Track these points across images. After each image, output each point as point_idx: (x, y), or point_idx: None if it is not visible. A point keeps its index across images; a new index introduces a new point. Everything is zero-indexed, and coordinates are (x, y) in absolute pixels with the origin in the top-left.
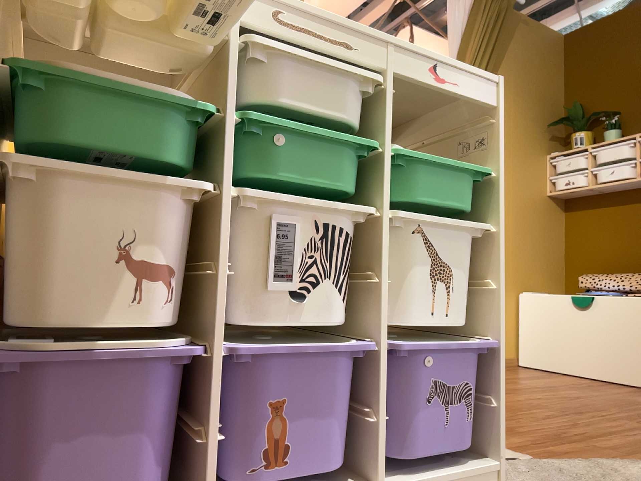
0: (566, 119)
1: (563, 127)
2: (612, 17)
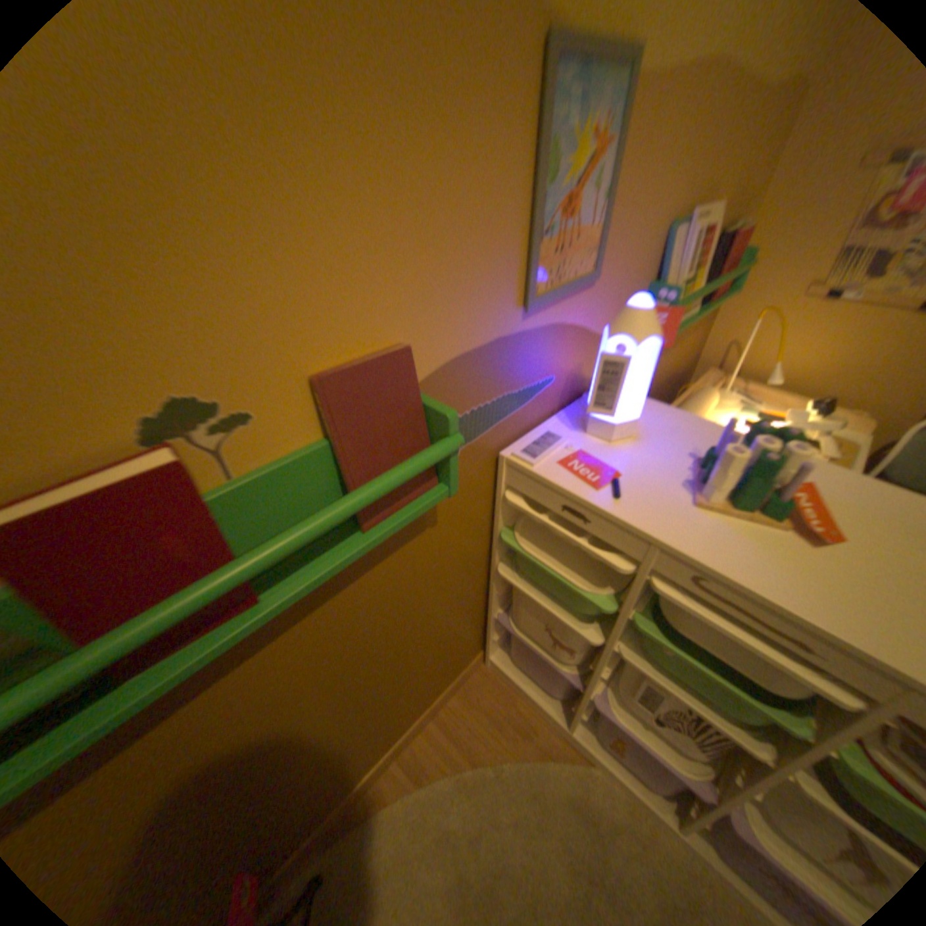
0: None
1: None
2: None
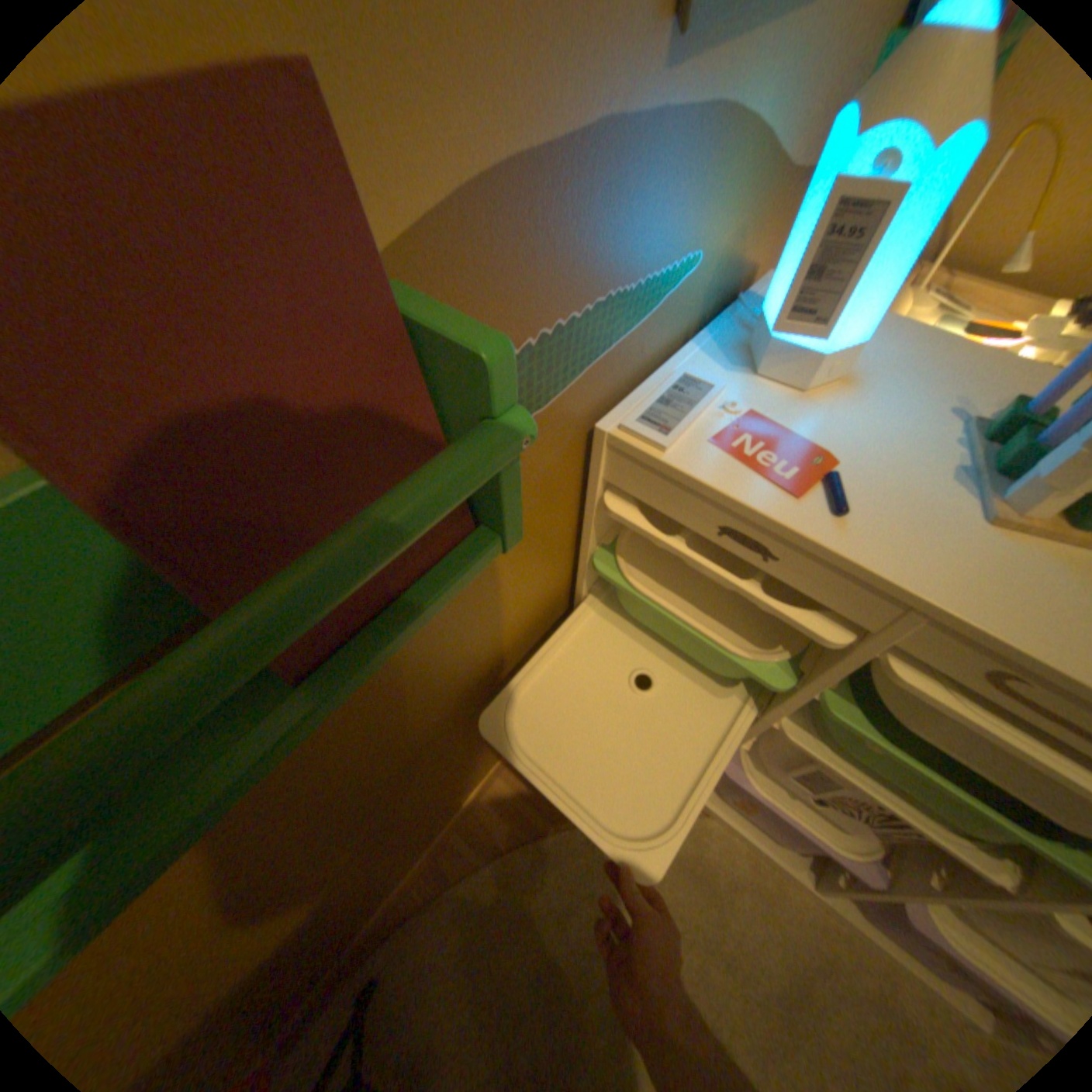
0: None
1: None
2: None
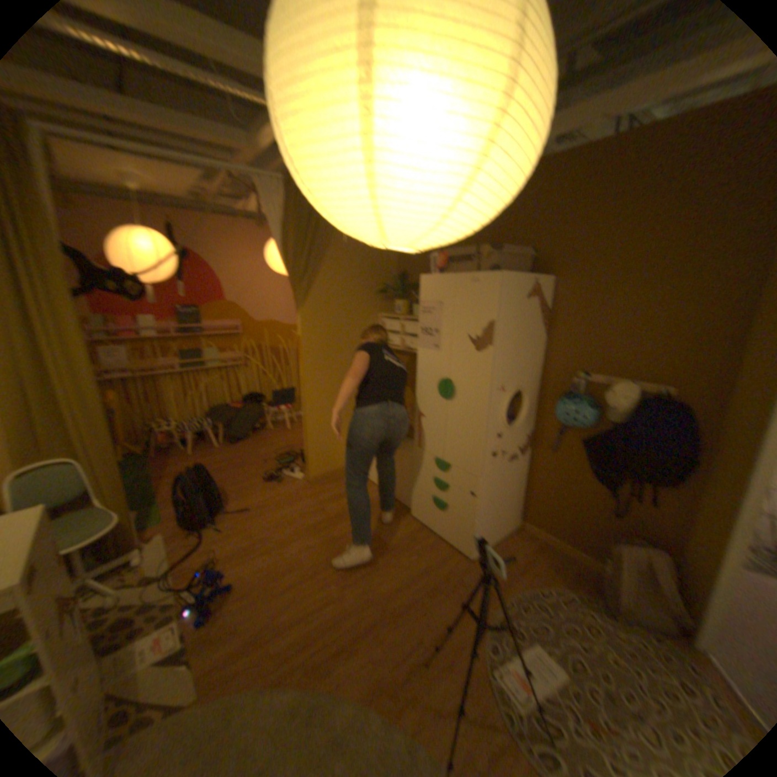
0: (393, 290)
1: (392, 294)
2: None
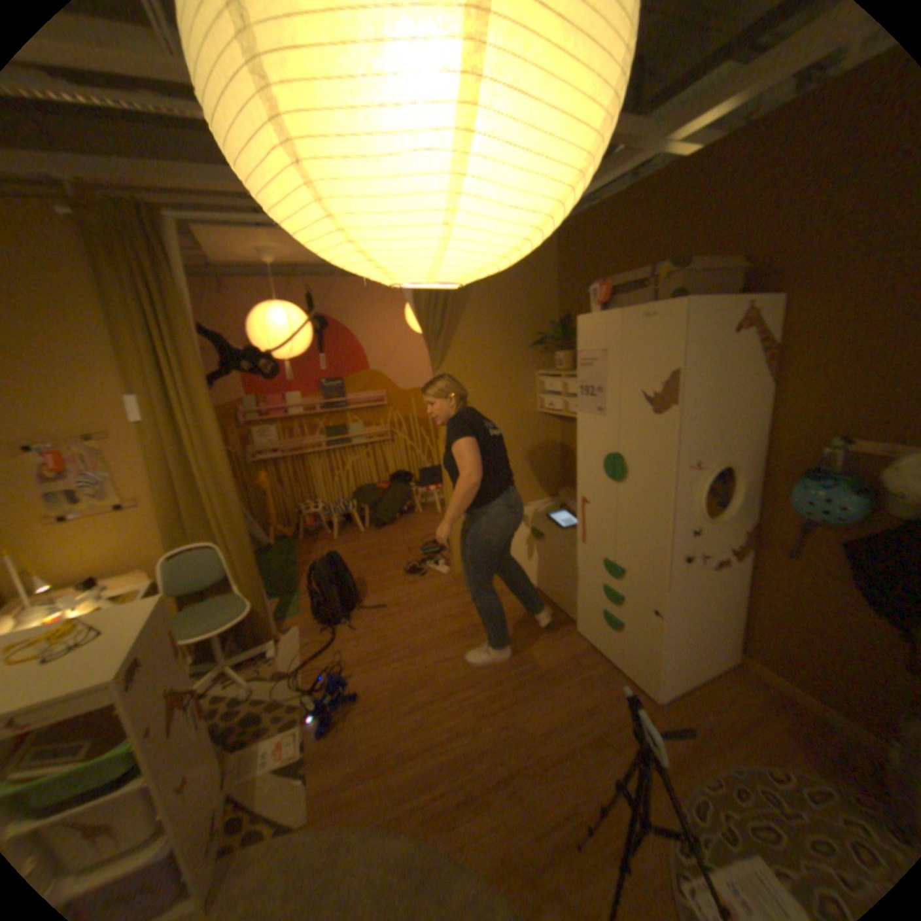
0: (550, 338)
1: (550, 344)
2: (598, 207)
